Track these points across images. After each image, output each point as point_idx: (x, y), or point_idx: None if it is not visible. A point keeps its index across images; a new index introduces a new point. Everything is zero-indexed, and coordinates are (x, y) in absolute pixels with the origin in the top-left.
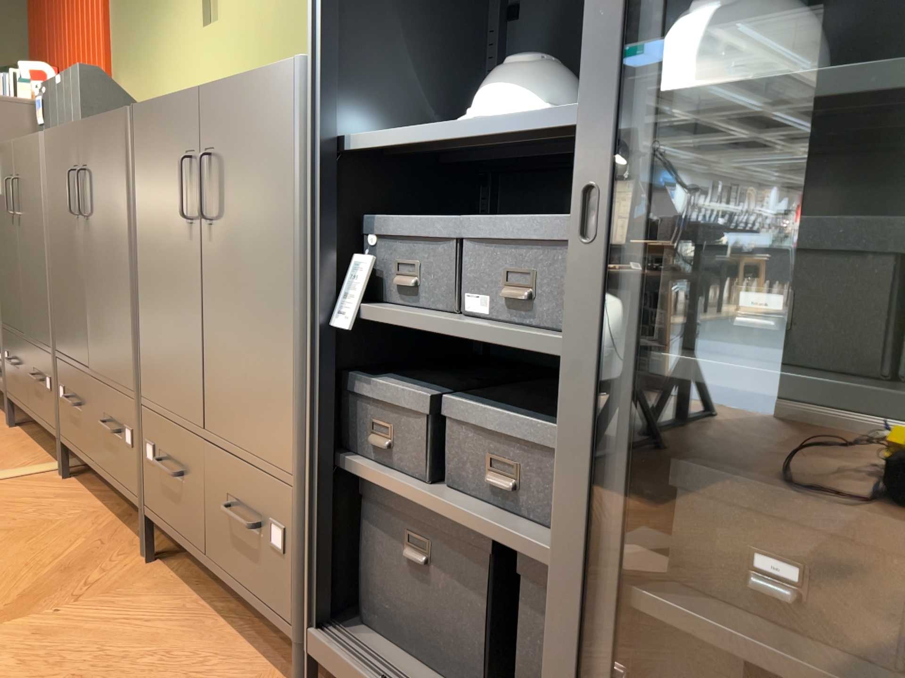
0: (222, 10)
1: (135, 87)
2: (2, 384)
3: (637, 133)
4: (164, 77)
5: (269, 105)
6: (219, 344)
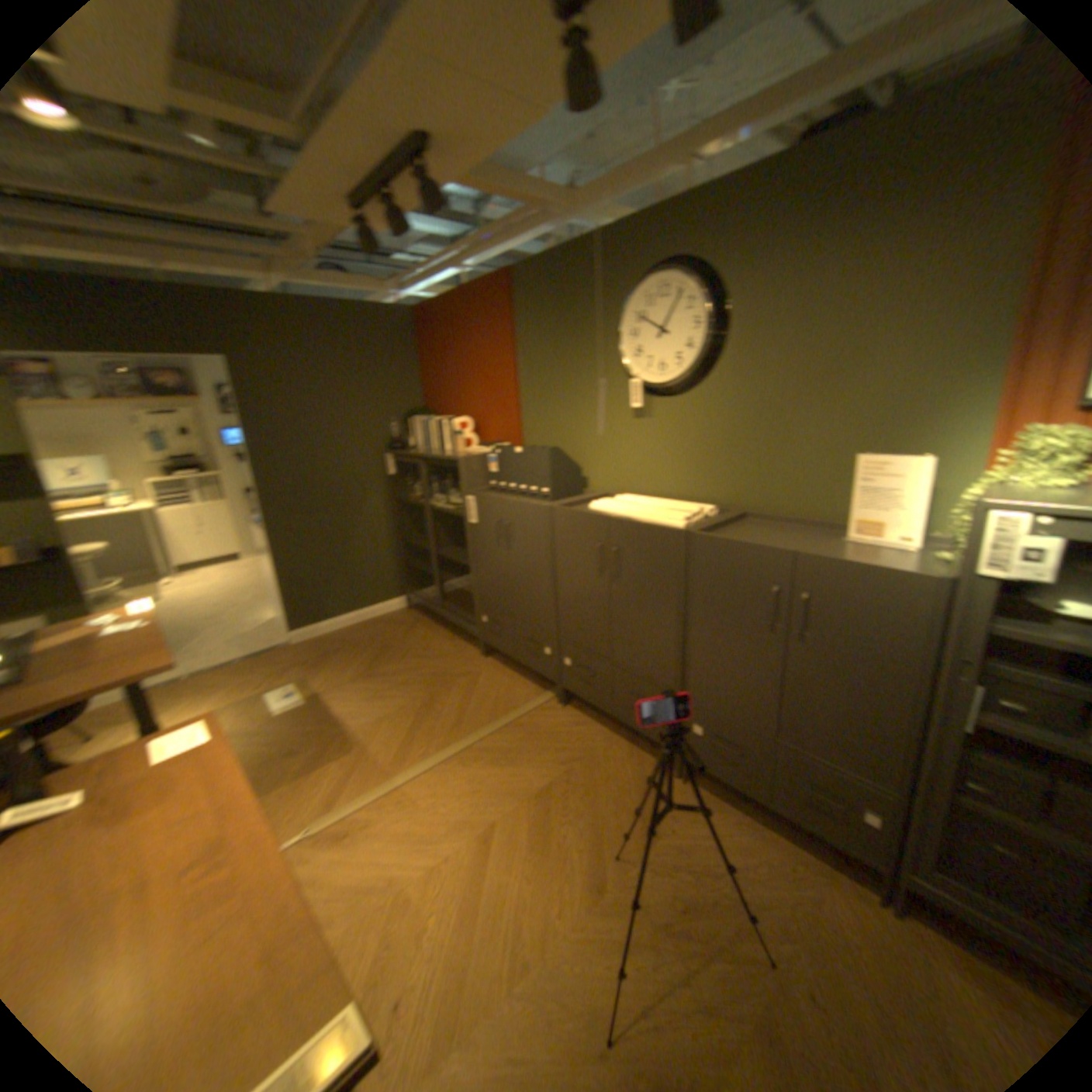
0: (657, 411)
1: (548, 439)
2: (474, 633)
3: None
4: (583, 440)
5: (900, 592)
6: (807, 700)
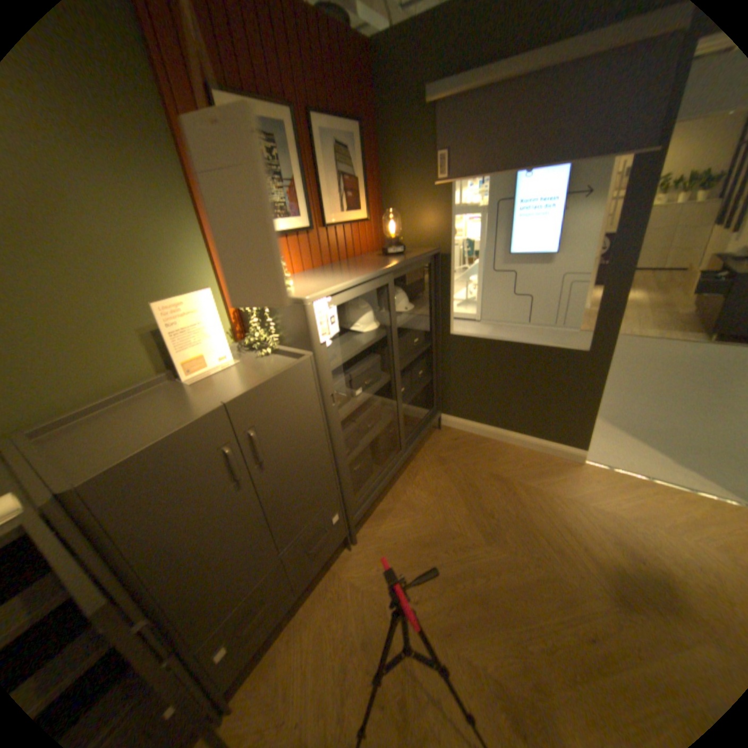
0: None
1: None
2: None
3: (392, 338)
4: None
5: (298, 380)
6: (283, 504)
